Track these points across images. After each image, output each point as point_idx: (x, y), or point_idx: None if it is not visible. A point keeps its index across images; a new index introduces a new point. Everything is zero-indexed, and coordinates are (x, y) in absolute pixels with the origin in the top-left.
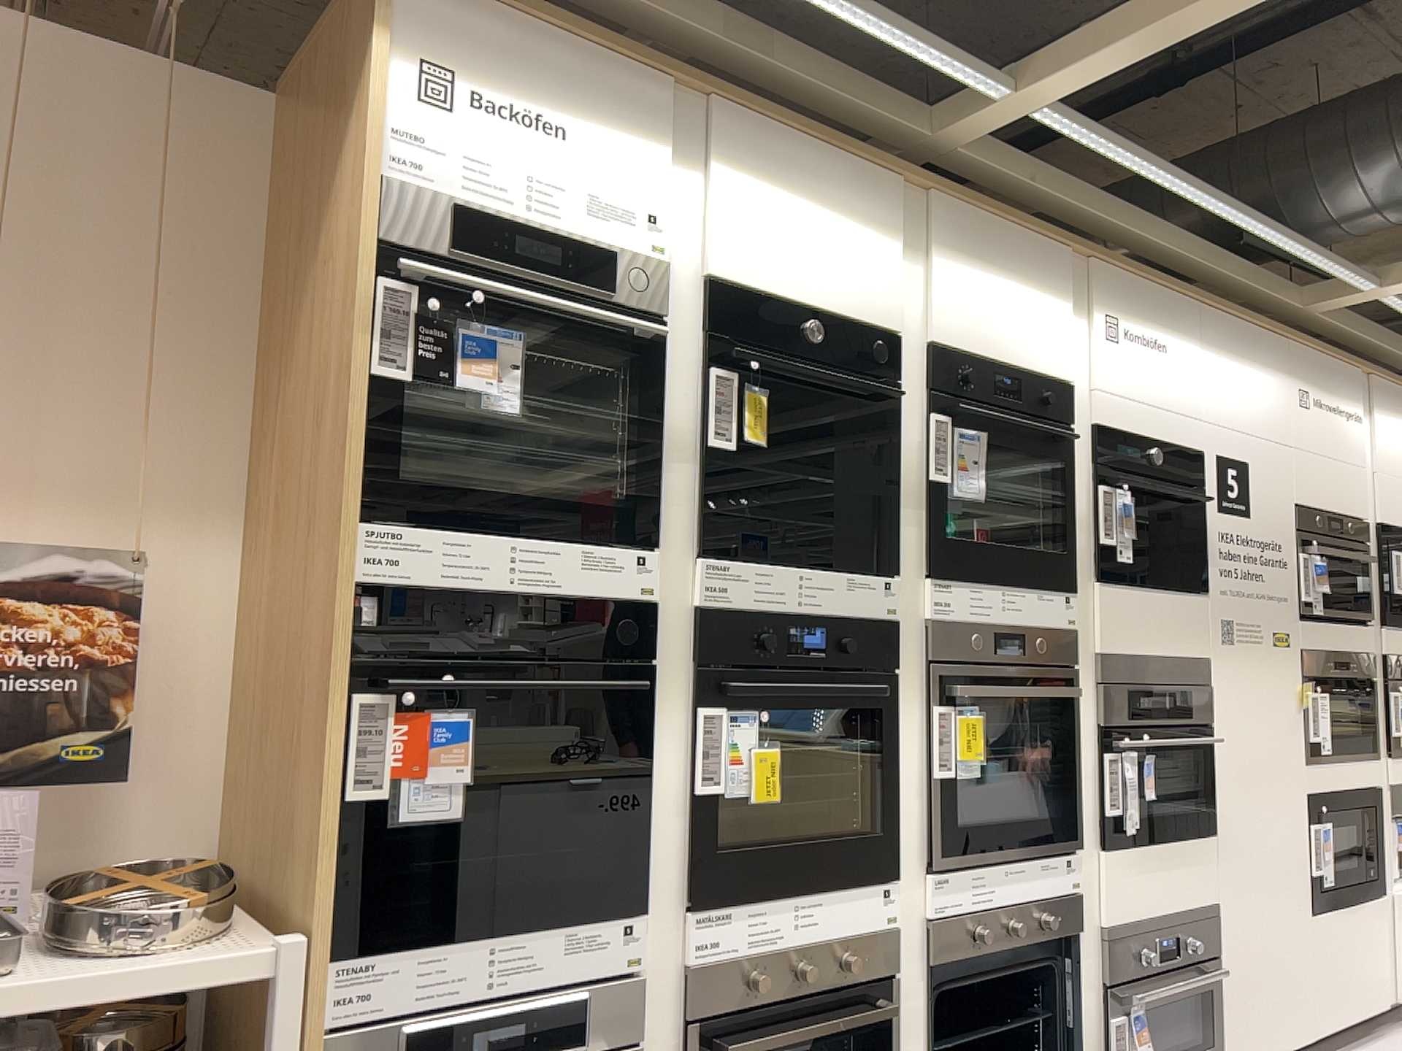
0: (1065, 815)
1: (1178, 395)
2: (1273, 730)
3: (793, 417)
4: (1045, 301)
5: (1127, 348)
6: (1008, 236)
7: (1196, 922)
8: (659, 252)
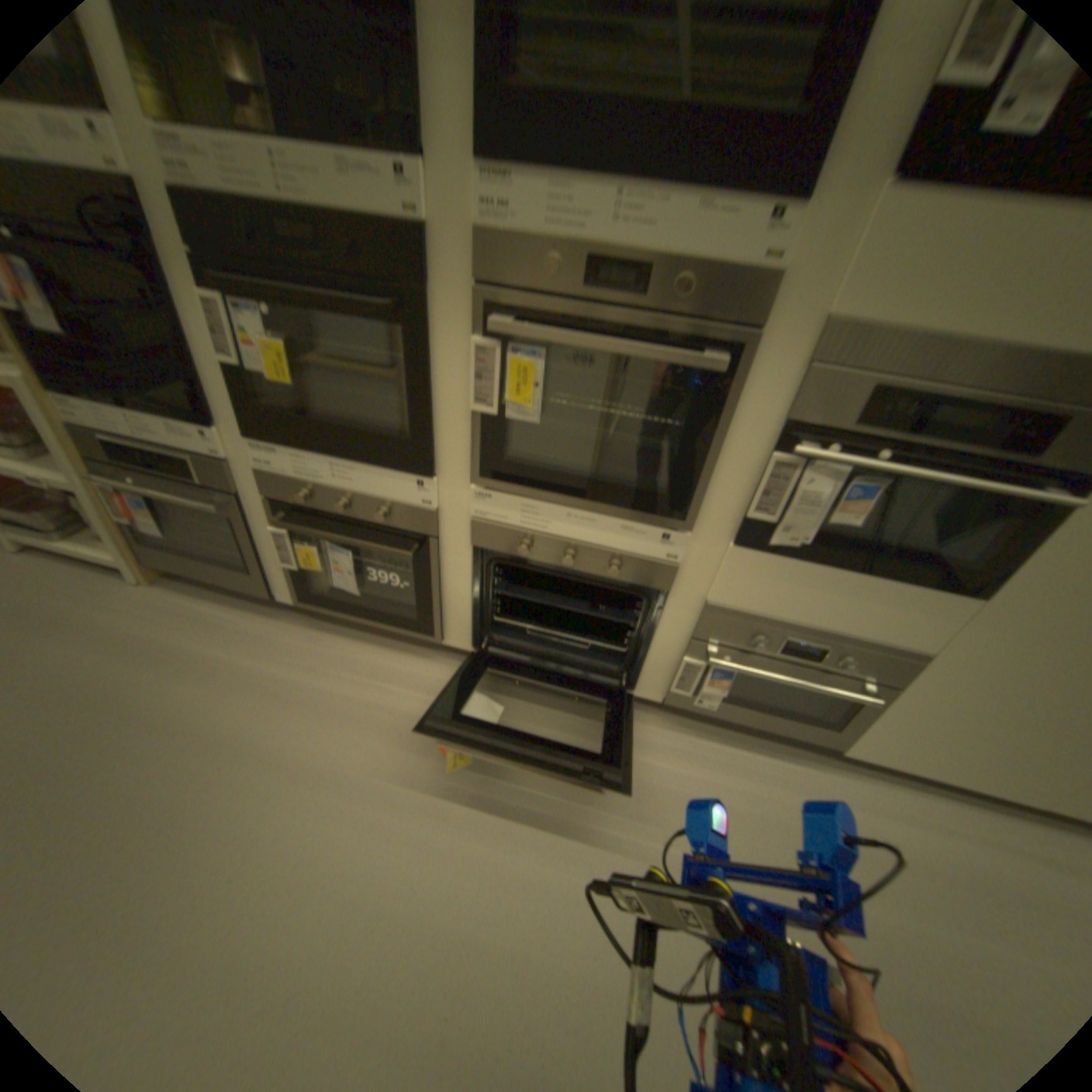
0: (676, 495)
1: None
2: None
3: None
4: None
5: None
6: None
7: (875, 655)
8: None
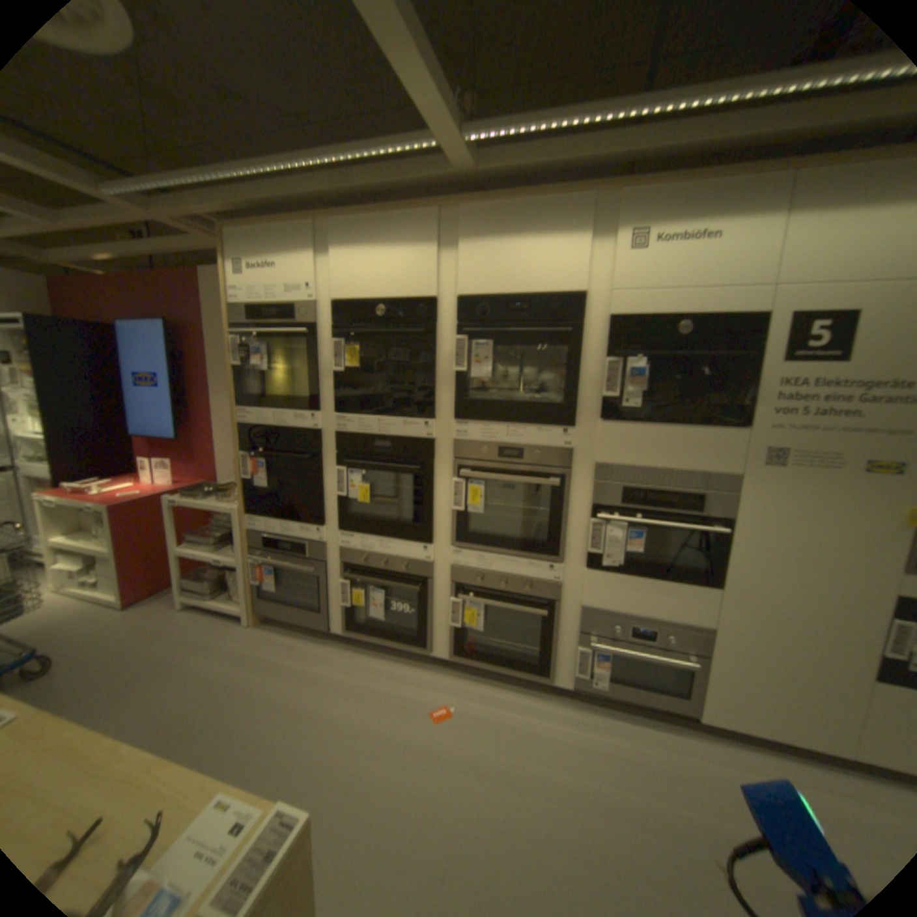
0: (551, 545)
1: (736, 270)
2: (845, 539)
3: (383, 352)
4: (559, 242)
5: (661, 247)
6: (525, 207)
7: (682, 634)
8: (309, 299)
